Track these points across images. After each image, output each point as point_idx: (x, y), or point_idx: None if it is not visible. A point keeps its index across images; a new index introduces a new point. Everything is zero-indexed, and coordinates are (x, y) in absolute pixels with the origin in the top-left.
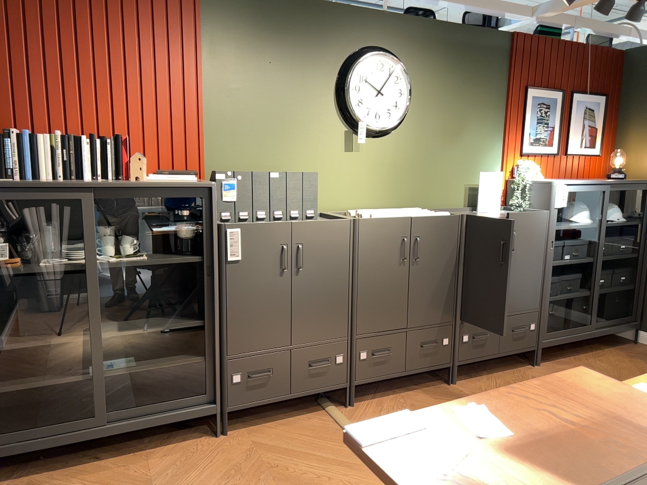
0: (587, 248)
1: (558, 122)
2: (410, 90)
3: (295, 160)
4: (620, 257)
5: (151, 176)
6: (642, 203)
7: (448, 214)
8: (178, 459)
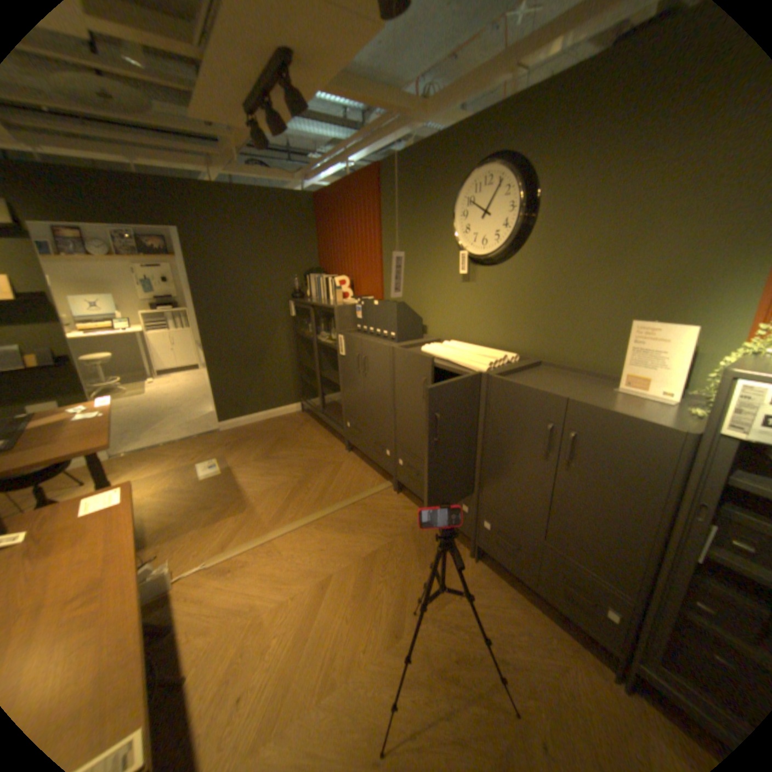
0: None
1: None
2: (529, 196)
3: (426, 291)
4: None
5: (349, 300)
6: None
7: (484, 368)
8: (326, 445)
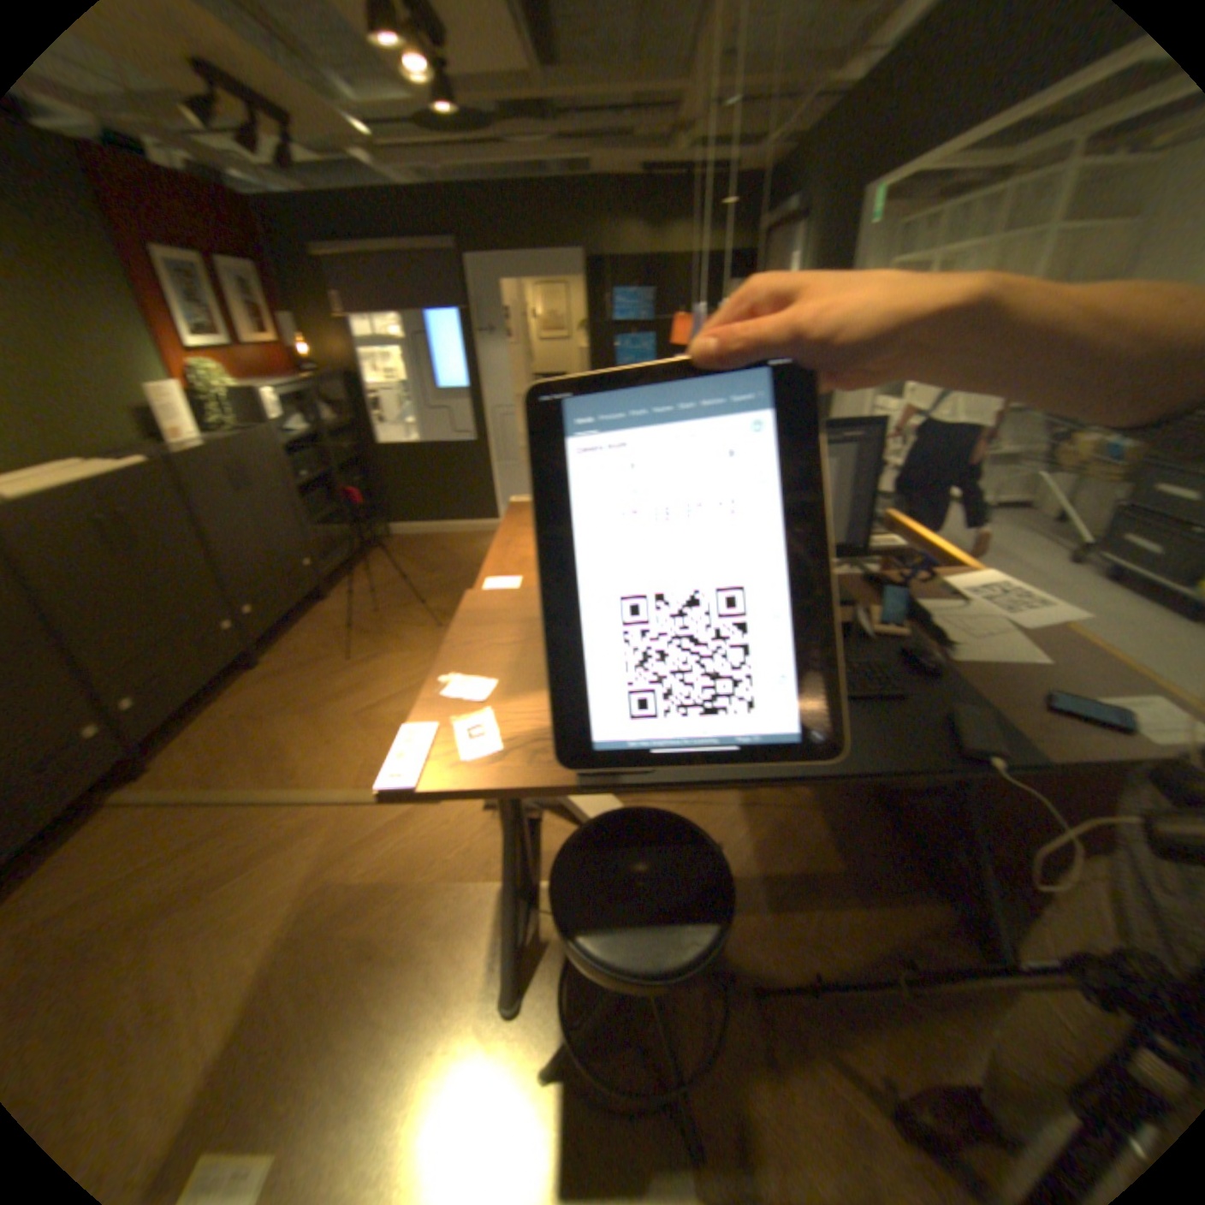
0: (313, 458)
1: (208, 299)
2: None
3: None
4: (346, 459)
5: None
6: (341, 395)
7: (137, 461)
8: None
